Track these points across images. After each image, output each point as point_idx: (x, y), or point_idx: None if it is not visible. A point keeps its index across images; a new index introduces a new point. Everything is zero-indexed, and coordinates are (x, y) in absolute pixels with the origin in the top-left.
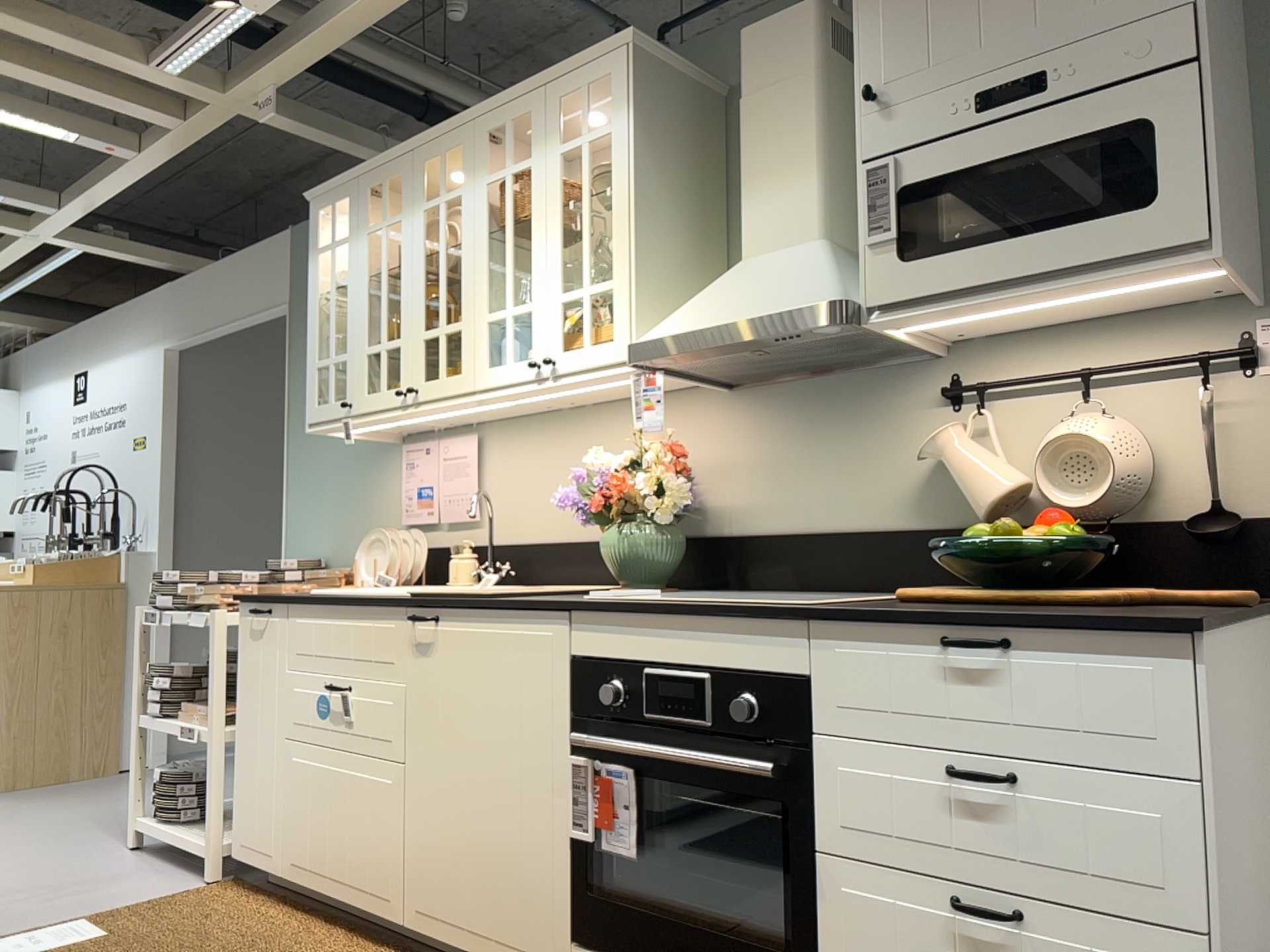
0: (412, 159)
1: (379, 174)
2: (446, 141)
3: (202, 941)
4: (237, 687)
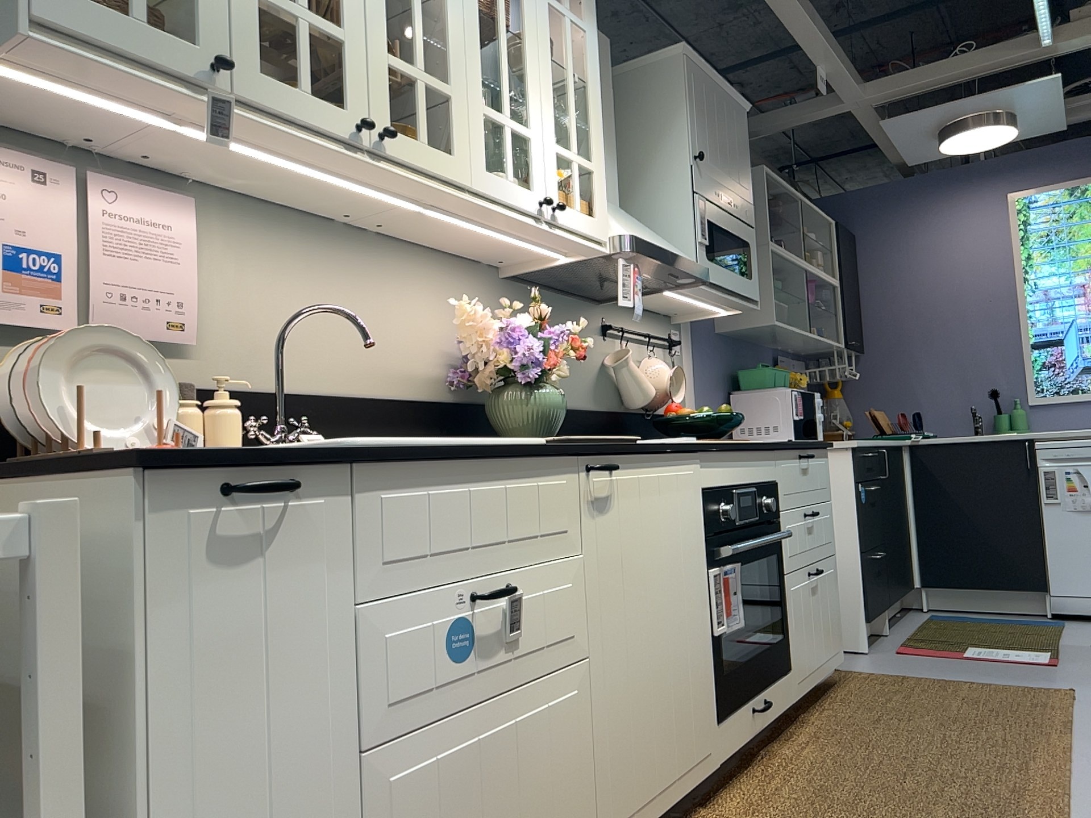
0: None
1: None
2: None
3: None
4: (135, 722)
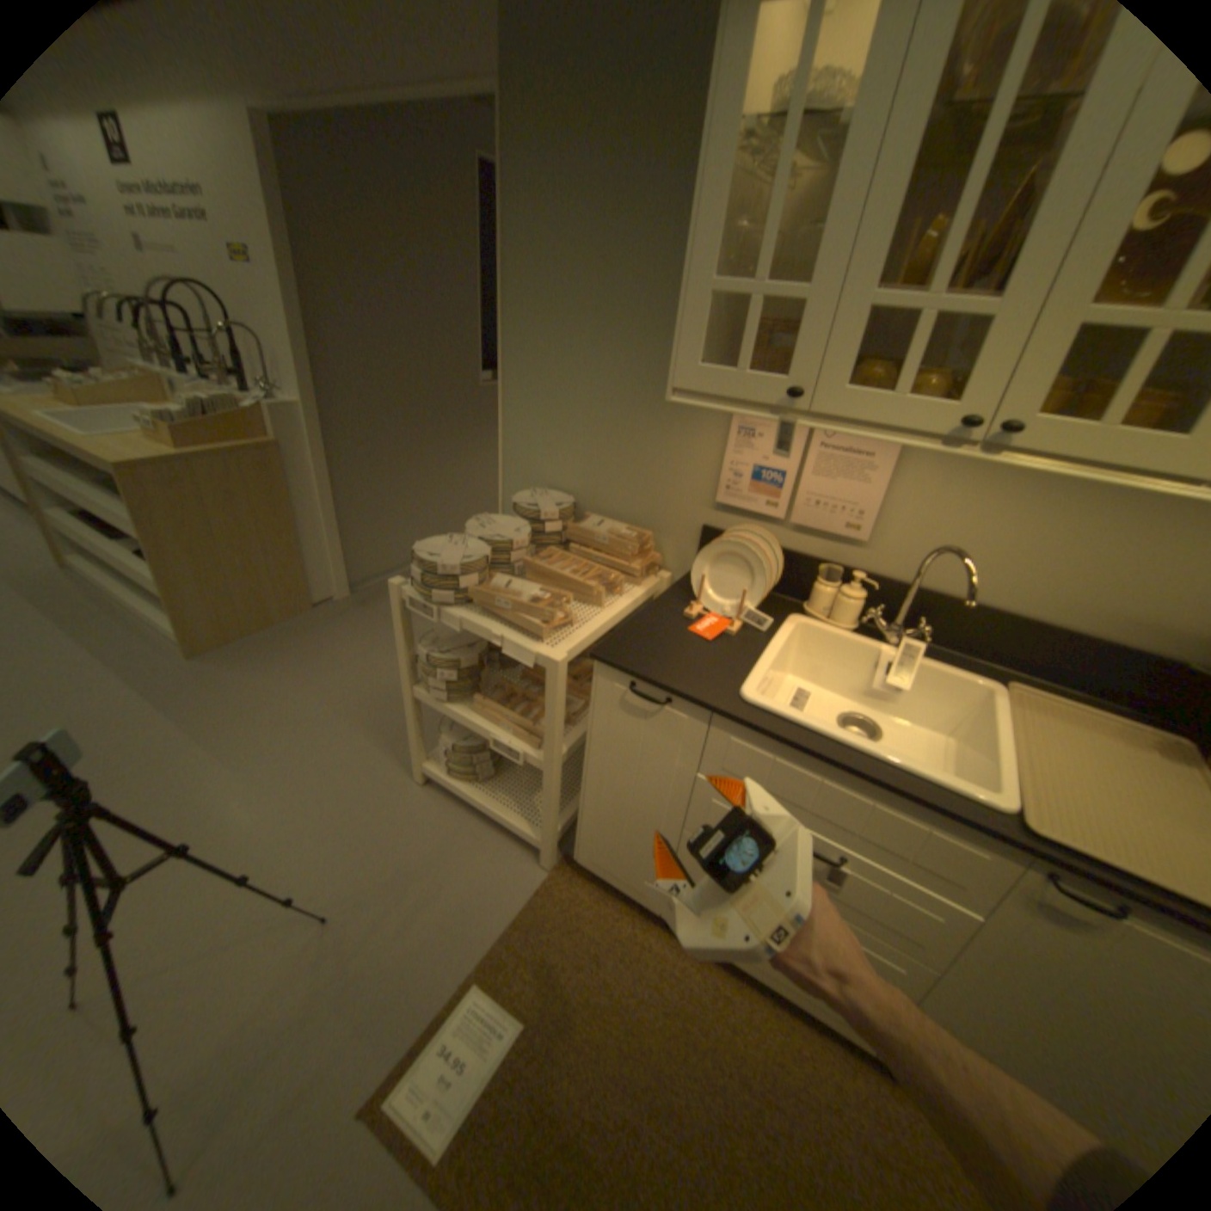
0: None
1: None
2: None
3: (635, 1035)
4: (589, 740)
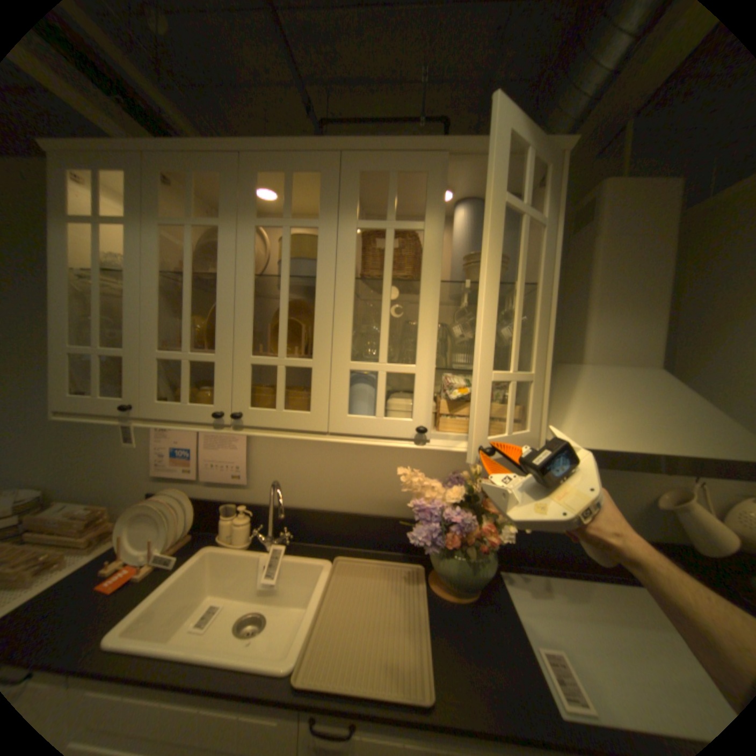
0: (237, 159)
1: (179, 159)
2: (296, 158)
3: None
4: None
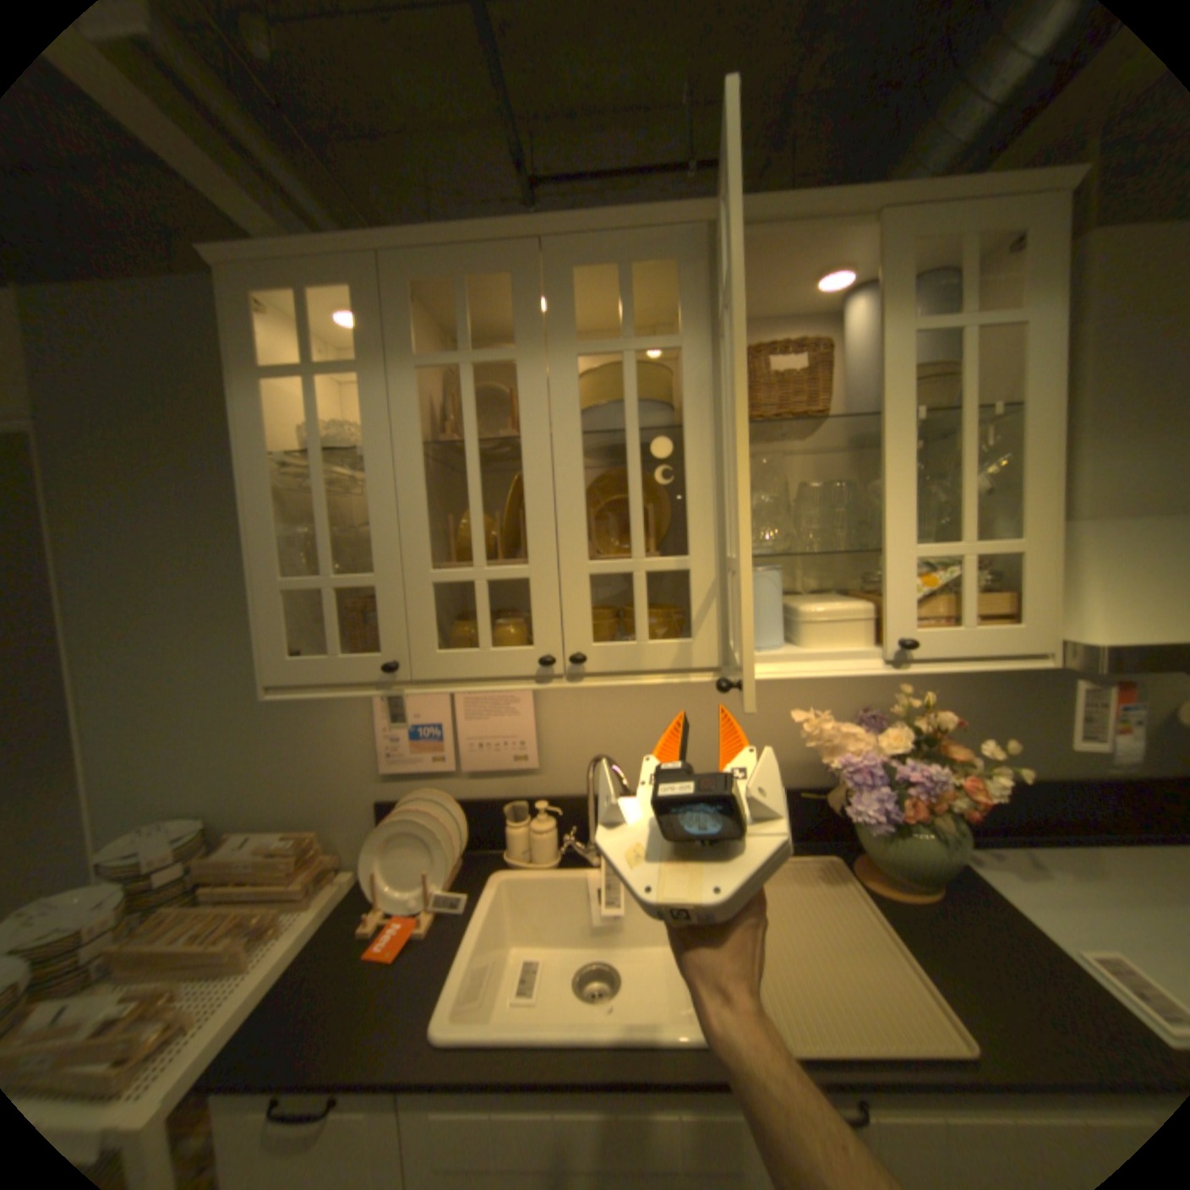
0: (538, 248)
1: (441, 256)
2: (636, 239)
3: None
4: None
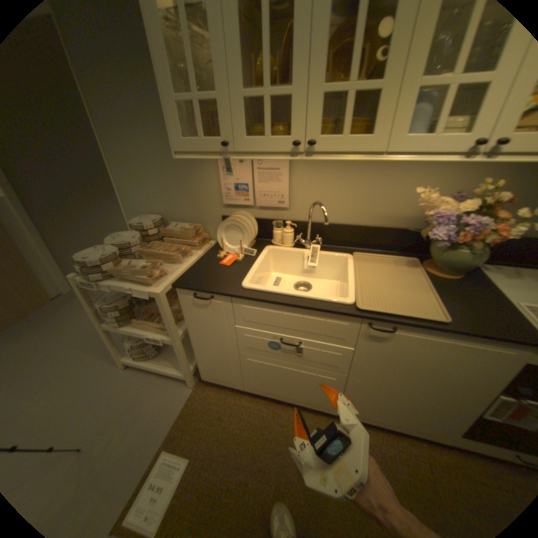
0: None
1: None
2: None
3: (240, 444)
4: (188, 325)
